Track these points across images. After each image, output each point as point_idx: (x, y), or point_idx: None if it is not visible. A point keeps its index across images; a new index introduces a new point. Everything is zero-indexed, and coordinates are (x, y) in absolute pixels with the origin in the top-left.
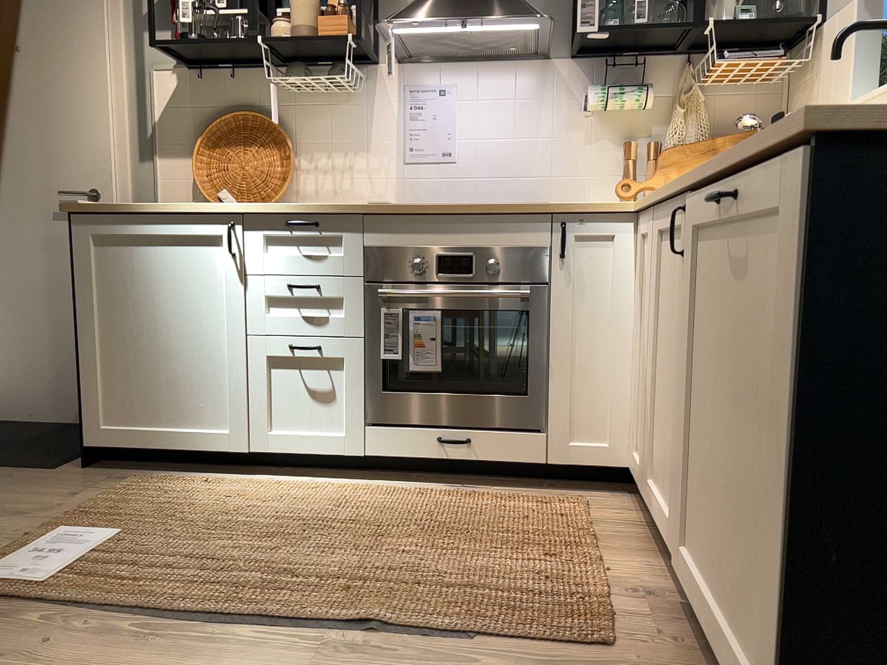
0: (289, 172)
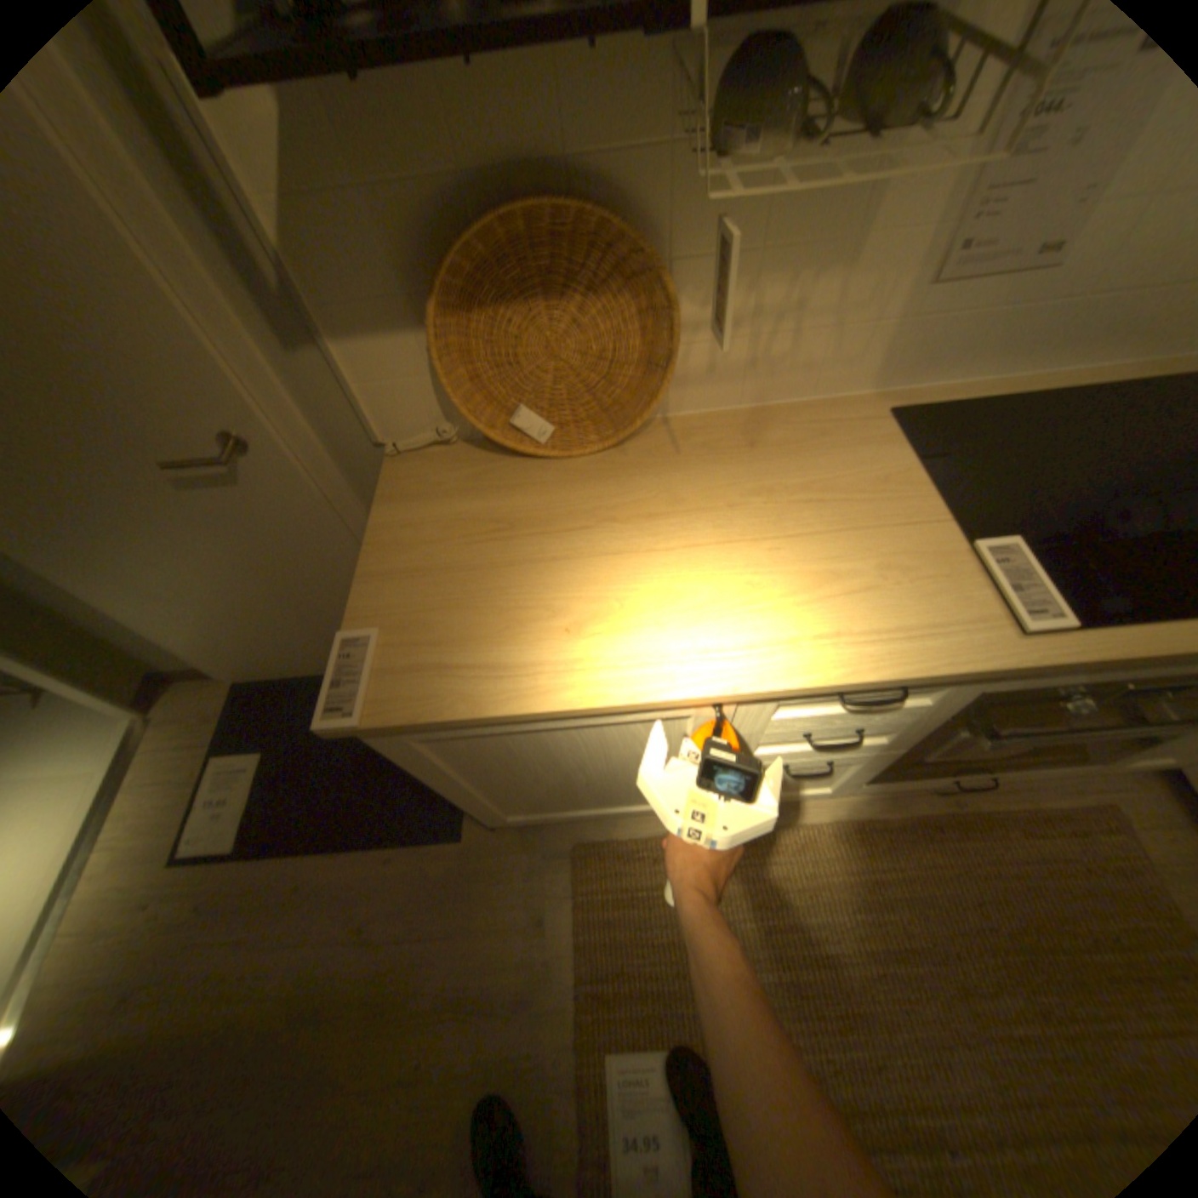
0: (677, 355)
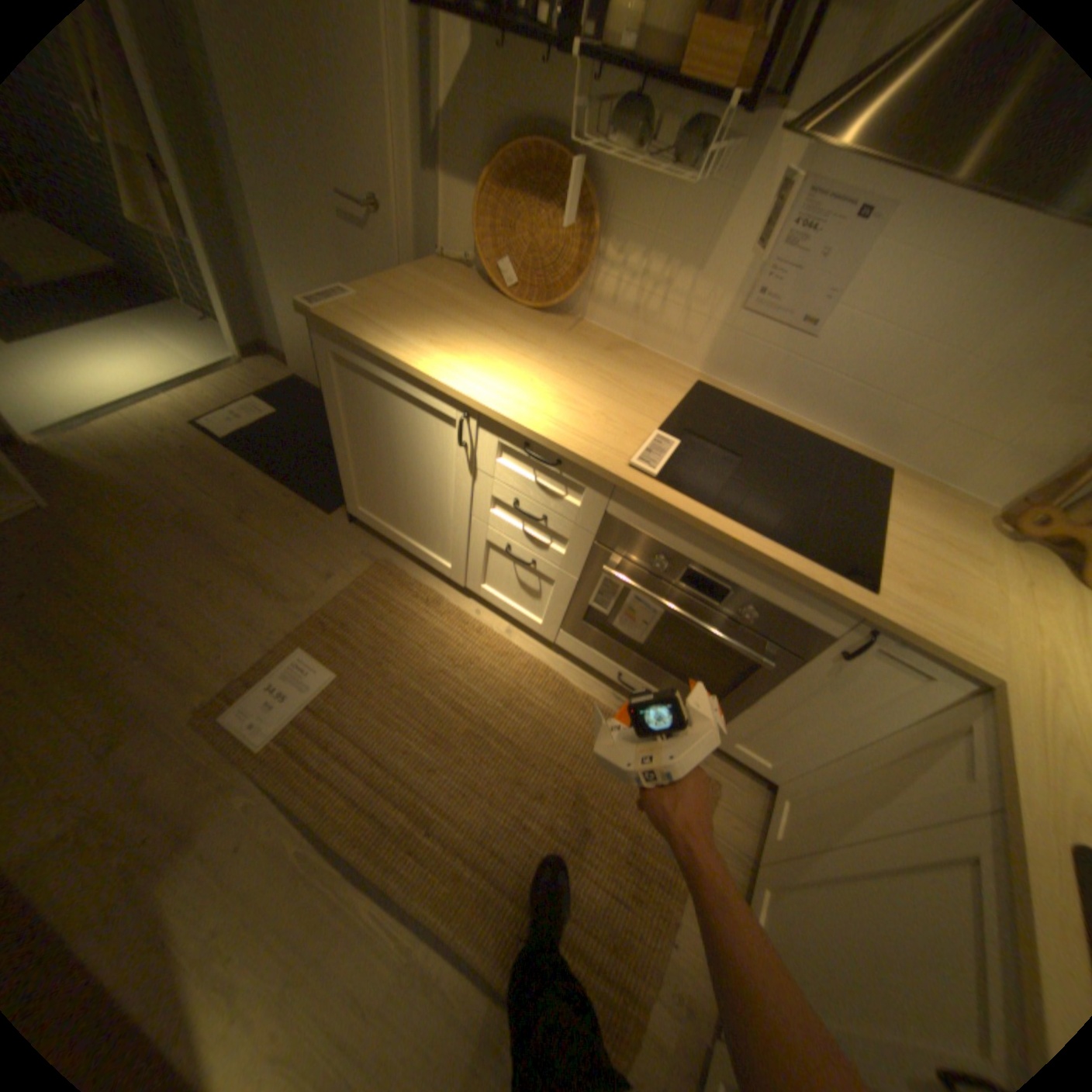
0: (586, 268)
